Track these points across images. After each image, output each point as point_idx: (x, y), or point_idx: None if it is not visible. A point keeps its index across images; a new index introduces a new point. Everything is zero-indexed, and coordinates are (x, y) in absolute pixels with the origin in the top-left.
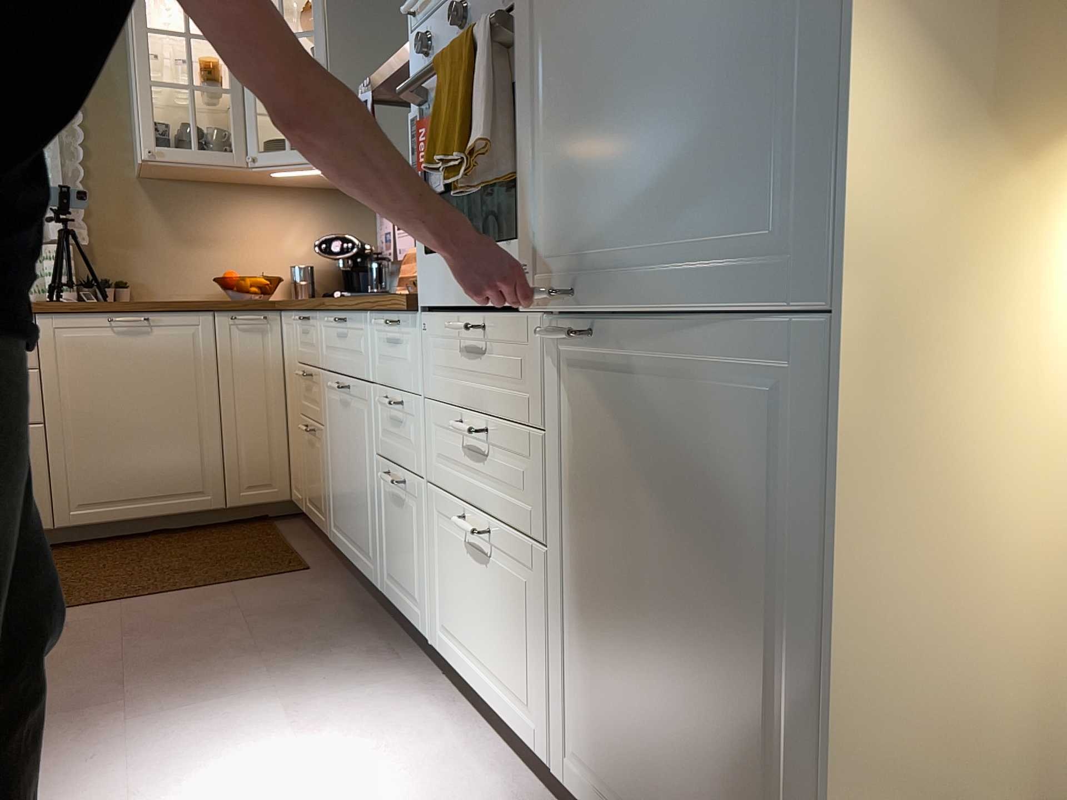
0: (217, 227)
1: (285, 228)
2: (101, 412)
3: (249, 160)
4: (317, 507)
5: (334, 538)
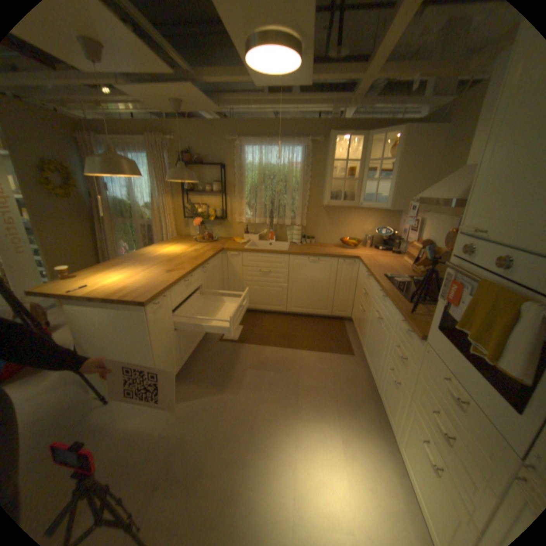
0: (343, 220)
1: (366, 221)
2: (301, 283)
3: (359, 204)
4: (360, 333)
5: (364, 352)
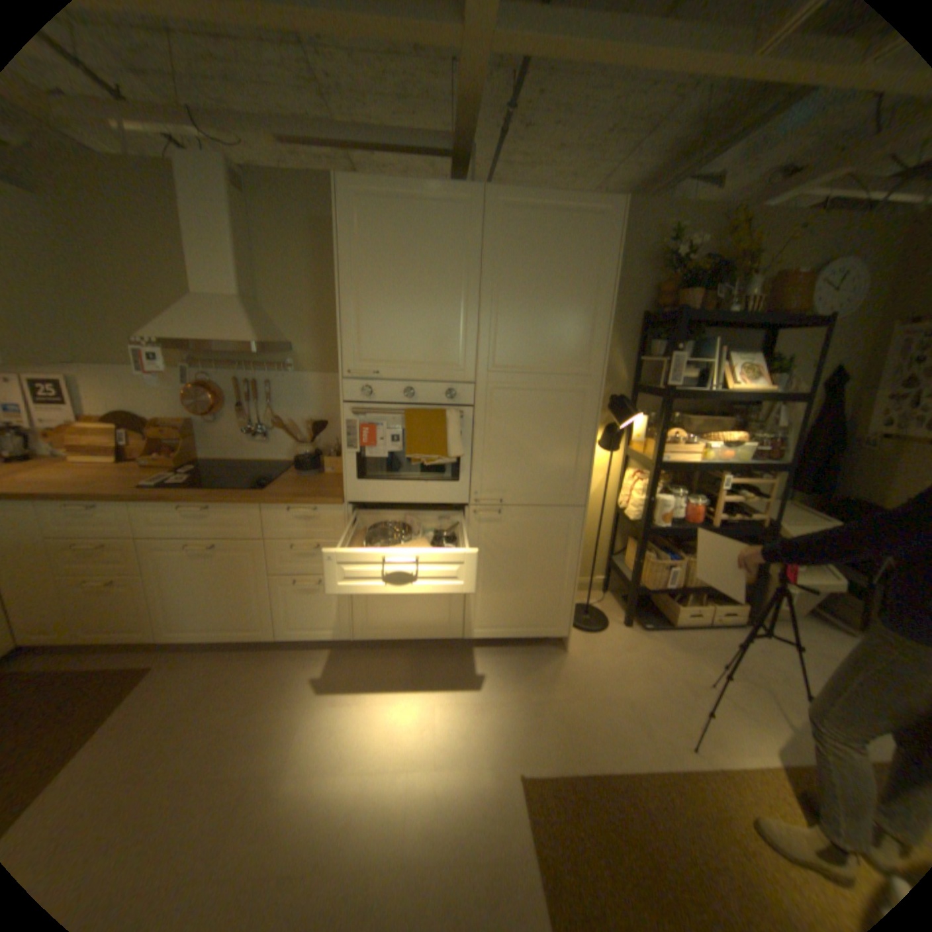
0: None
1: None
2: None
3: None
4: (118, 632)
5: (172, 639)
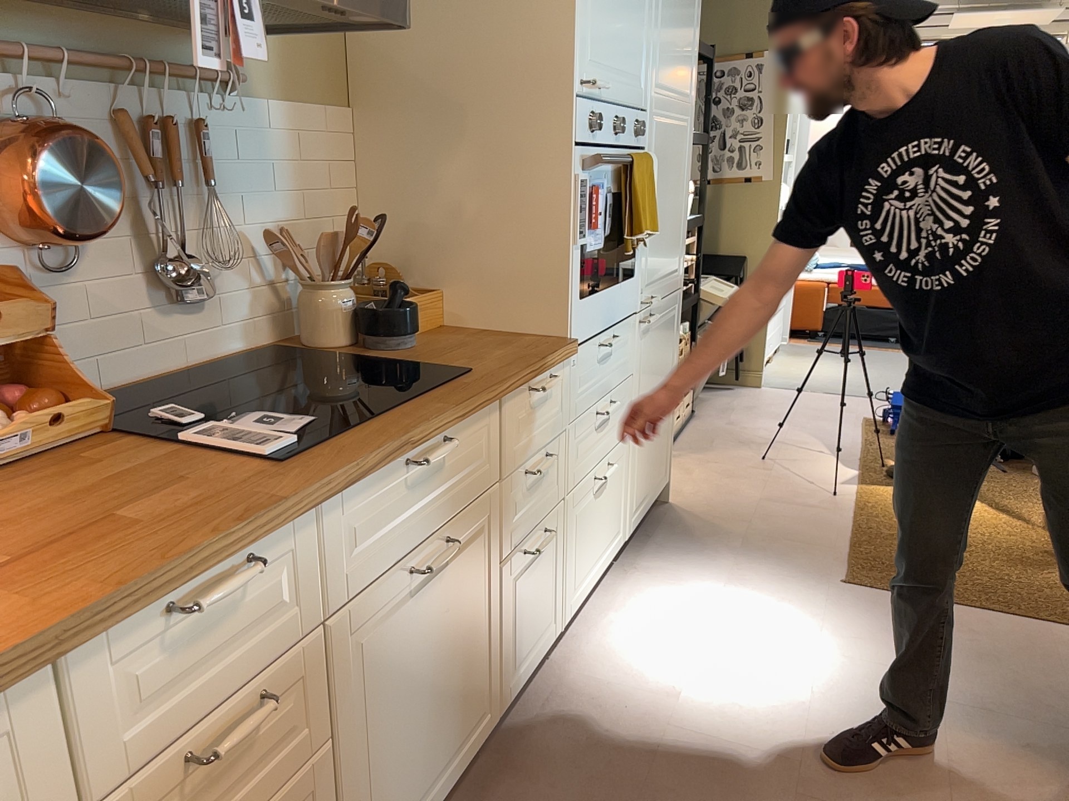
0: None
1: None
2: None
3: None
4: None
5: None
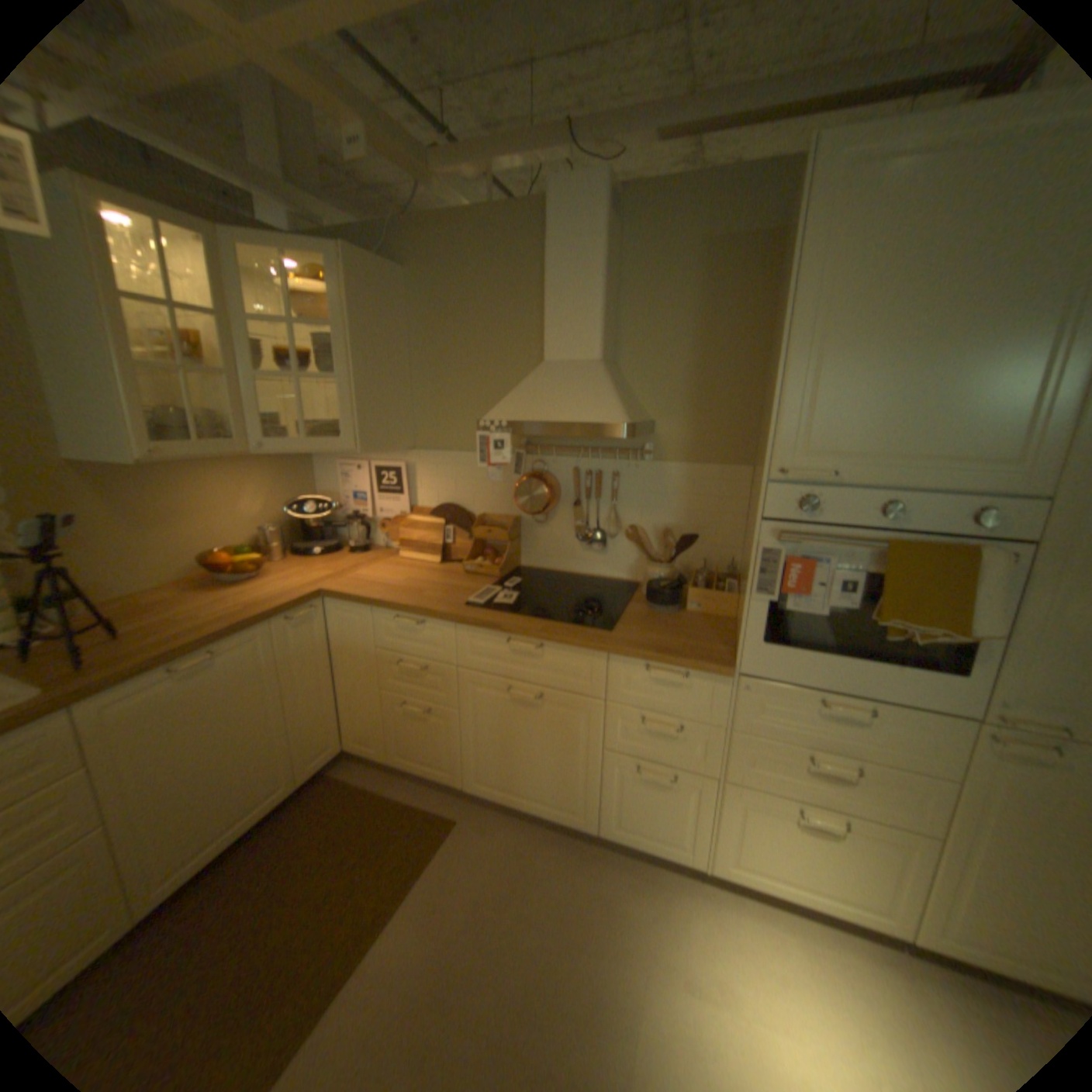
0: (170, 504)
1: (239, 493)
2: (170, 775)
3: (245, 445)
4: (427, 767)
5: (479, 793)
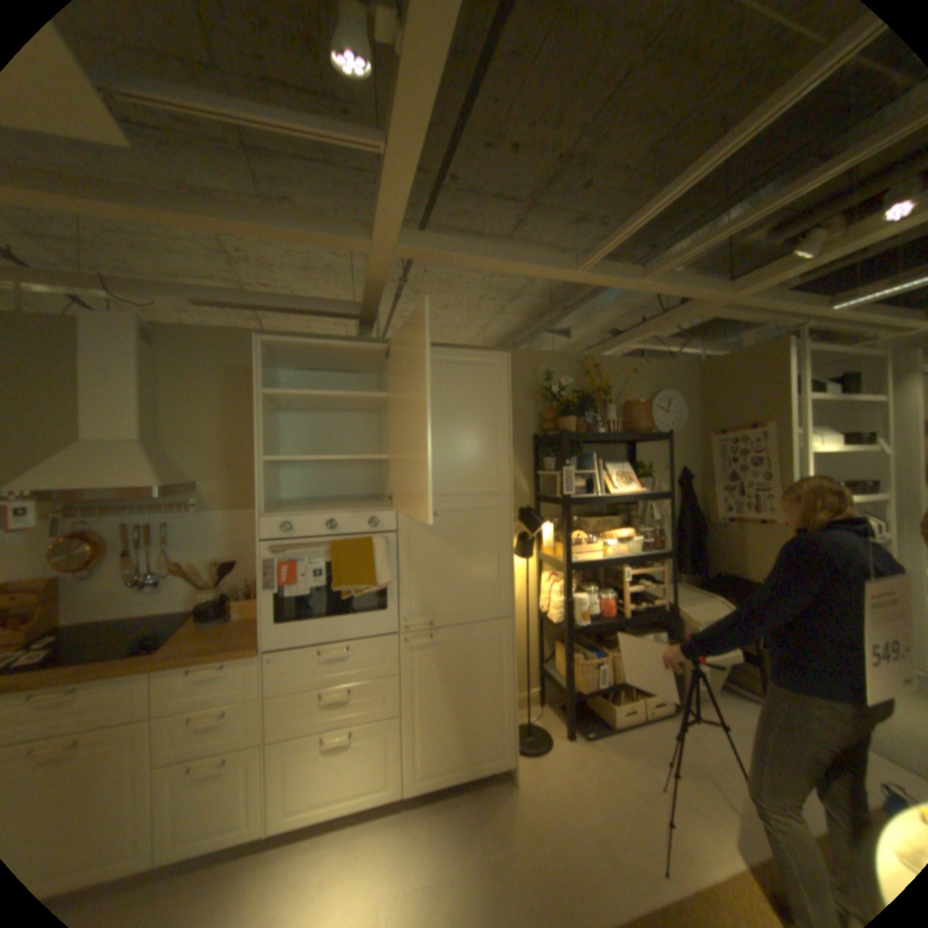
0: None
1: None
2: None
3: None
4: None
5: None
